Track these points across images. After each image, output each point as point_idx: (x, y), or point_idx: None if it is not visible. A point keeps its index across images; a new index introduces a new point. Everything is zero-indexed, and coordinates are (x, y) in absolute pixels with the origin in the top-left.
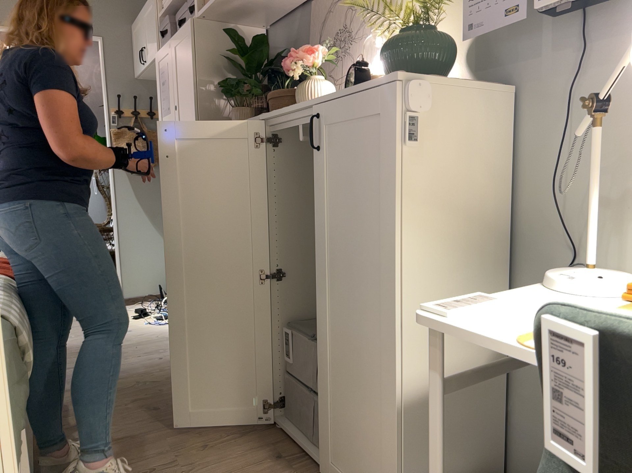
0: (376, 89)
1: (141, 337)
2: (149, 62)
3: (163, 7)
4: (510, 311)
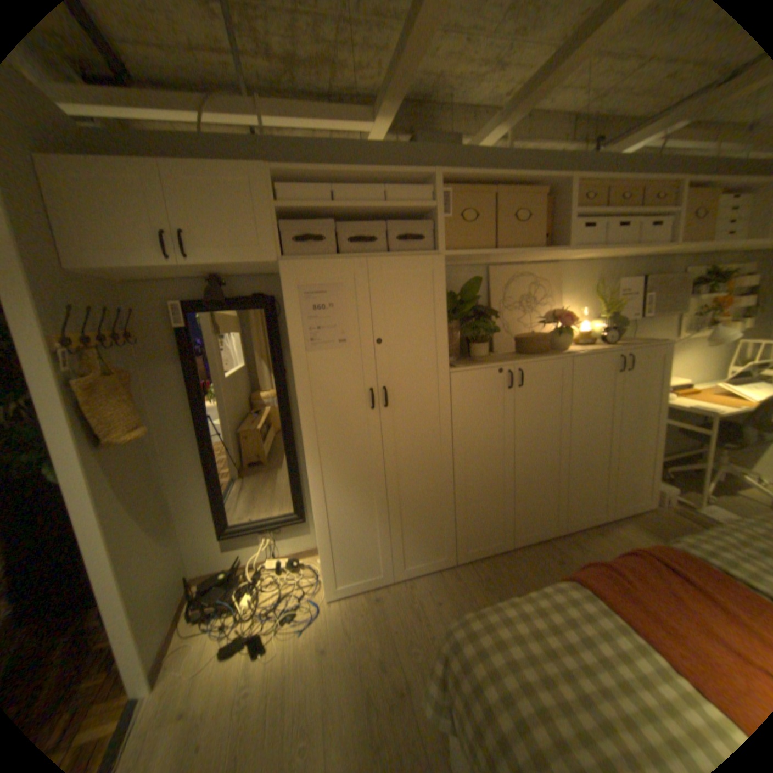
0: (663, 346)
1: (353, 633)
2: (213, 263)
3: (278, 195)
4: (700, 407)
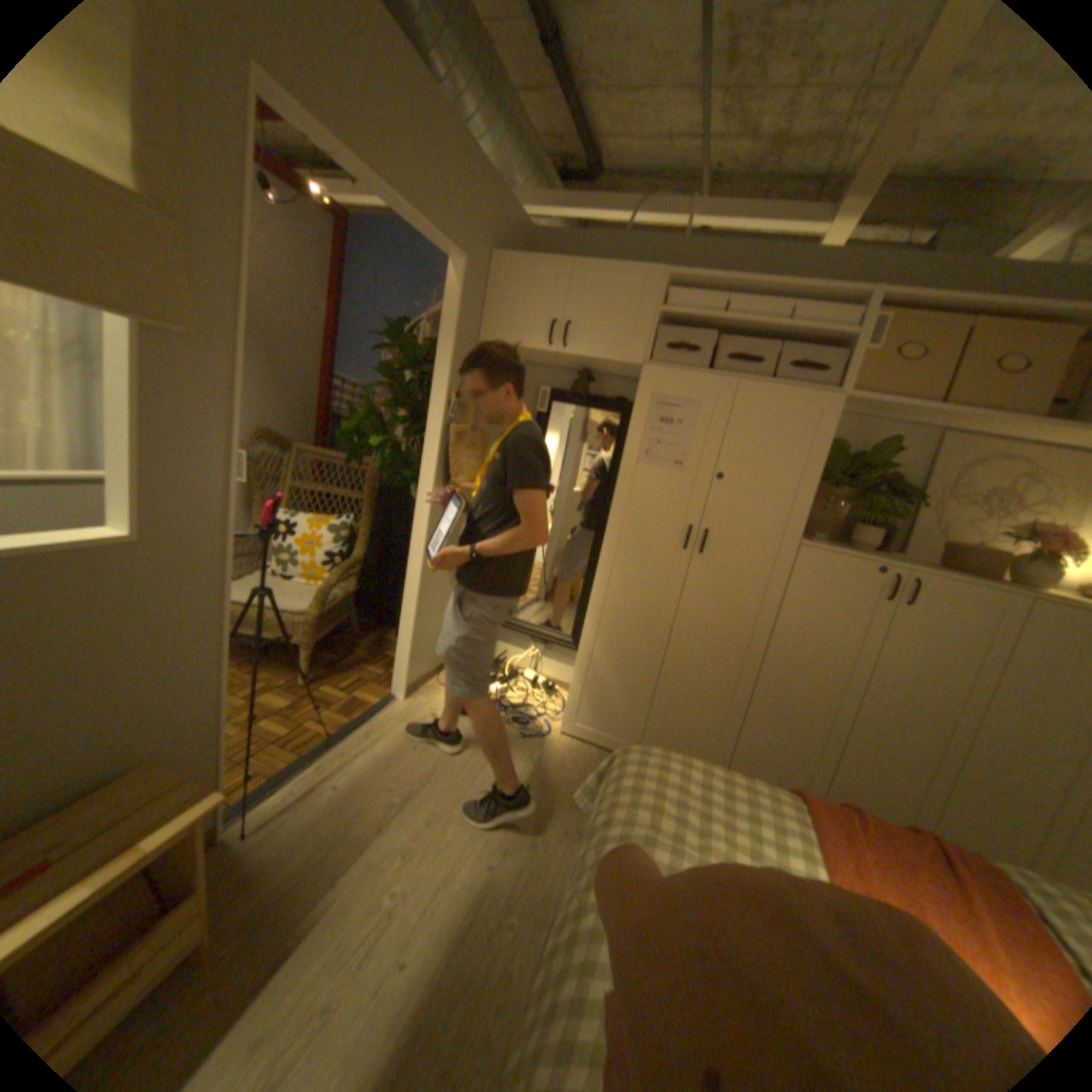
0: None
1: (570, 767)
2: (584, 353)
3: (670, 296)
4: None
